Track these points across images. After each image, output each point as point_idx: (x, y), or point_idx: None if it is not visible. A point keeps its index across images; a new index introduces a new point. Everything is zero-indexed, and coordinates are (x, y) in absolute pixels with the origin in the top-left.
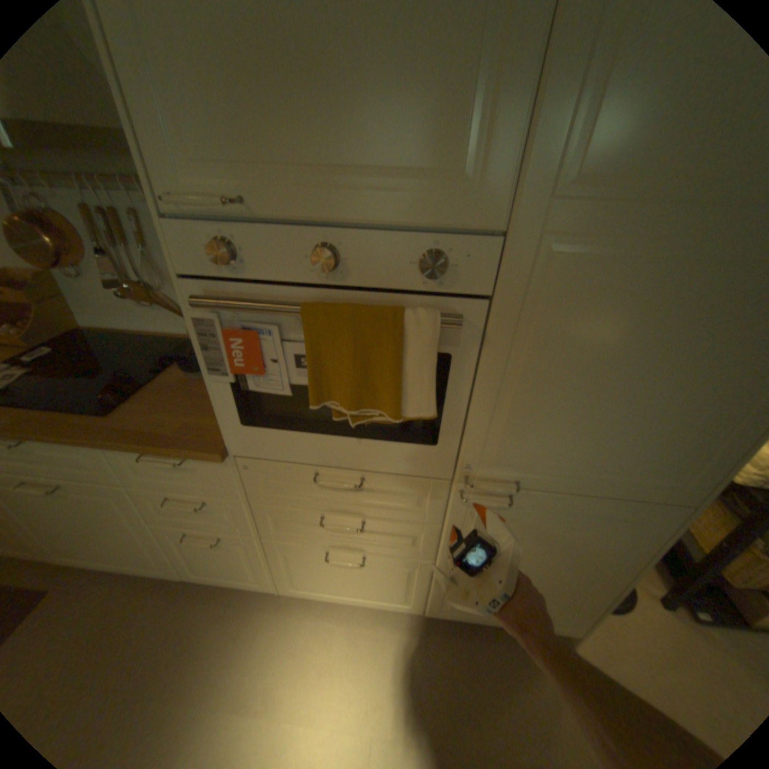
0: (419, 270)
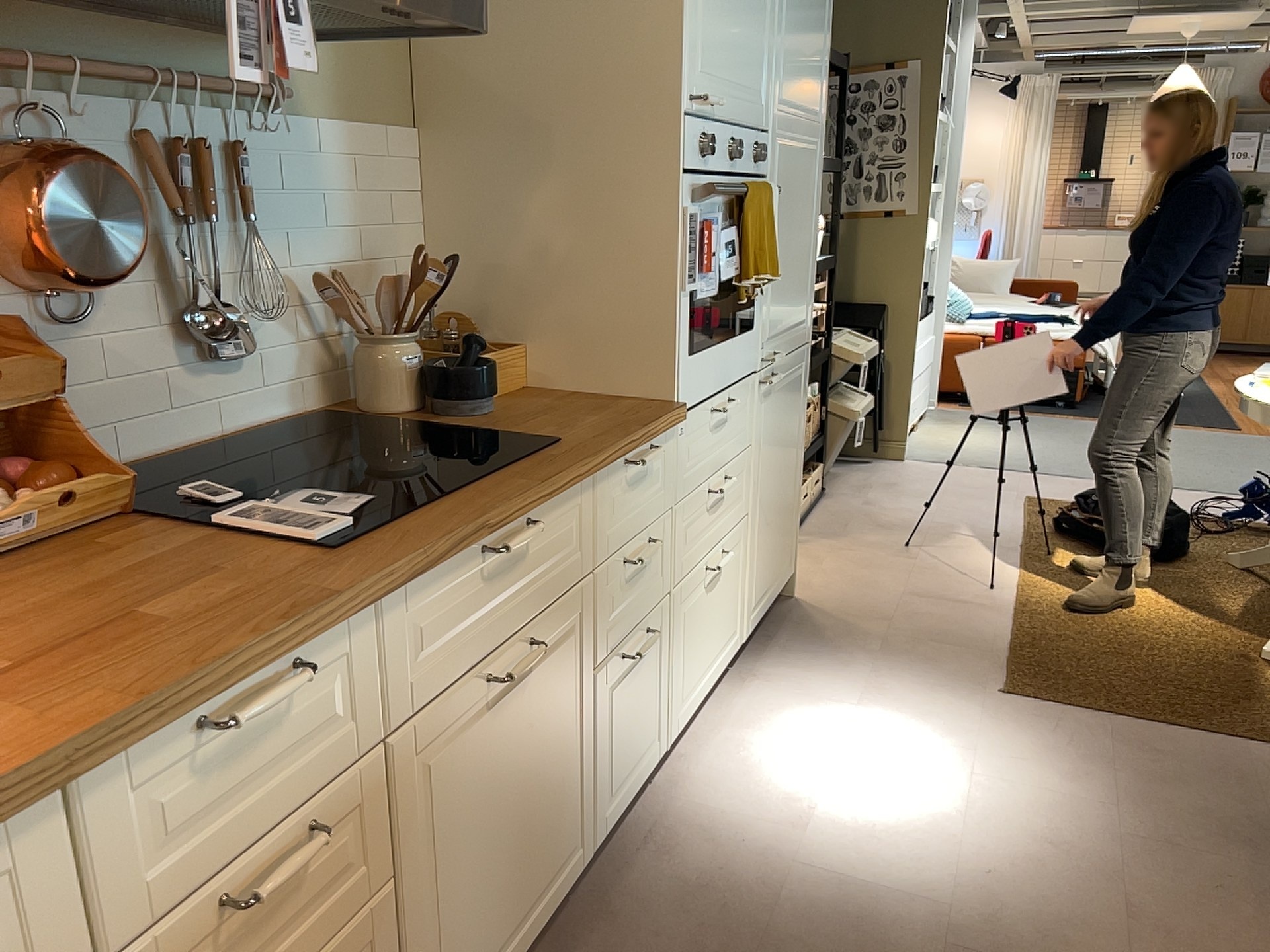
0: (755, 160)
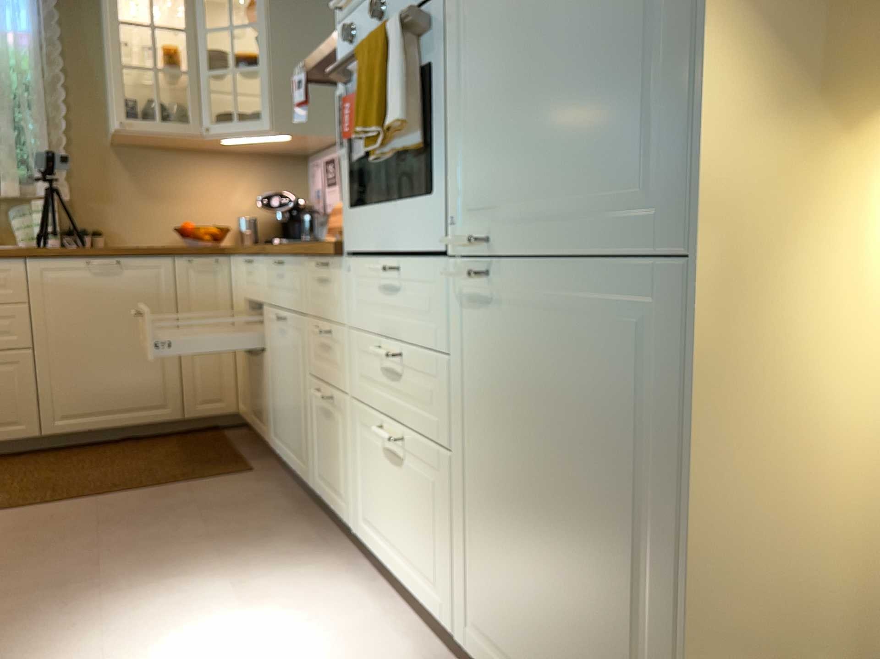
0: None
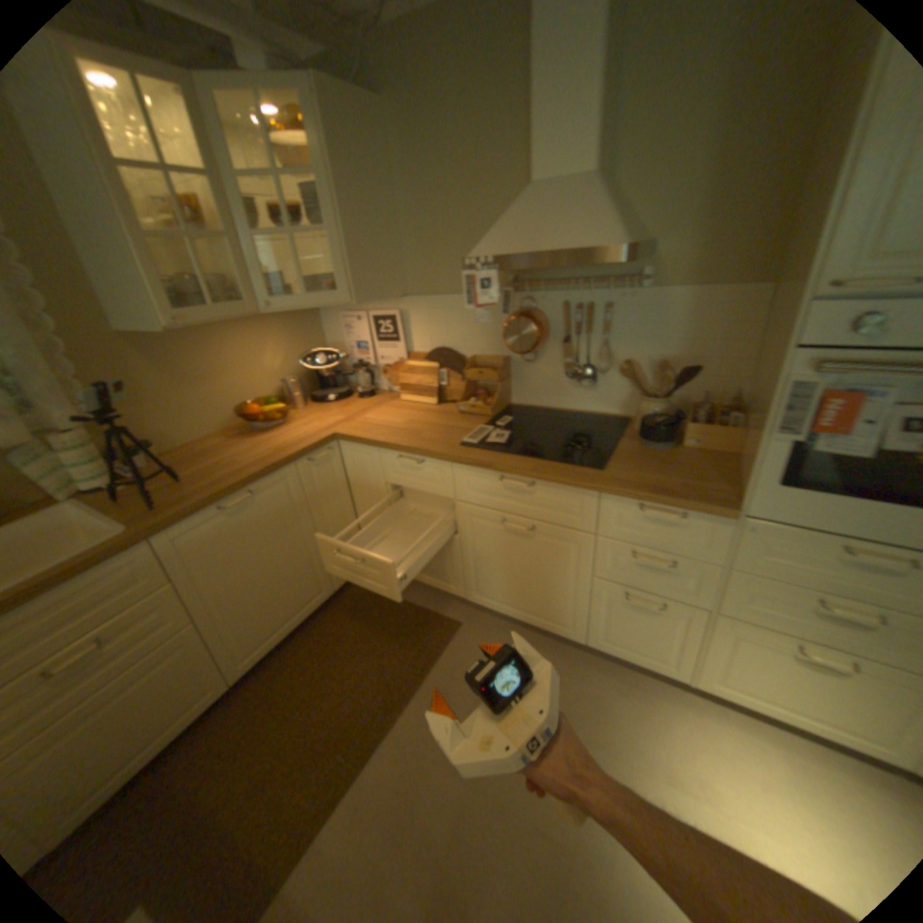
0: None
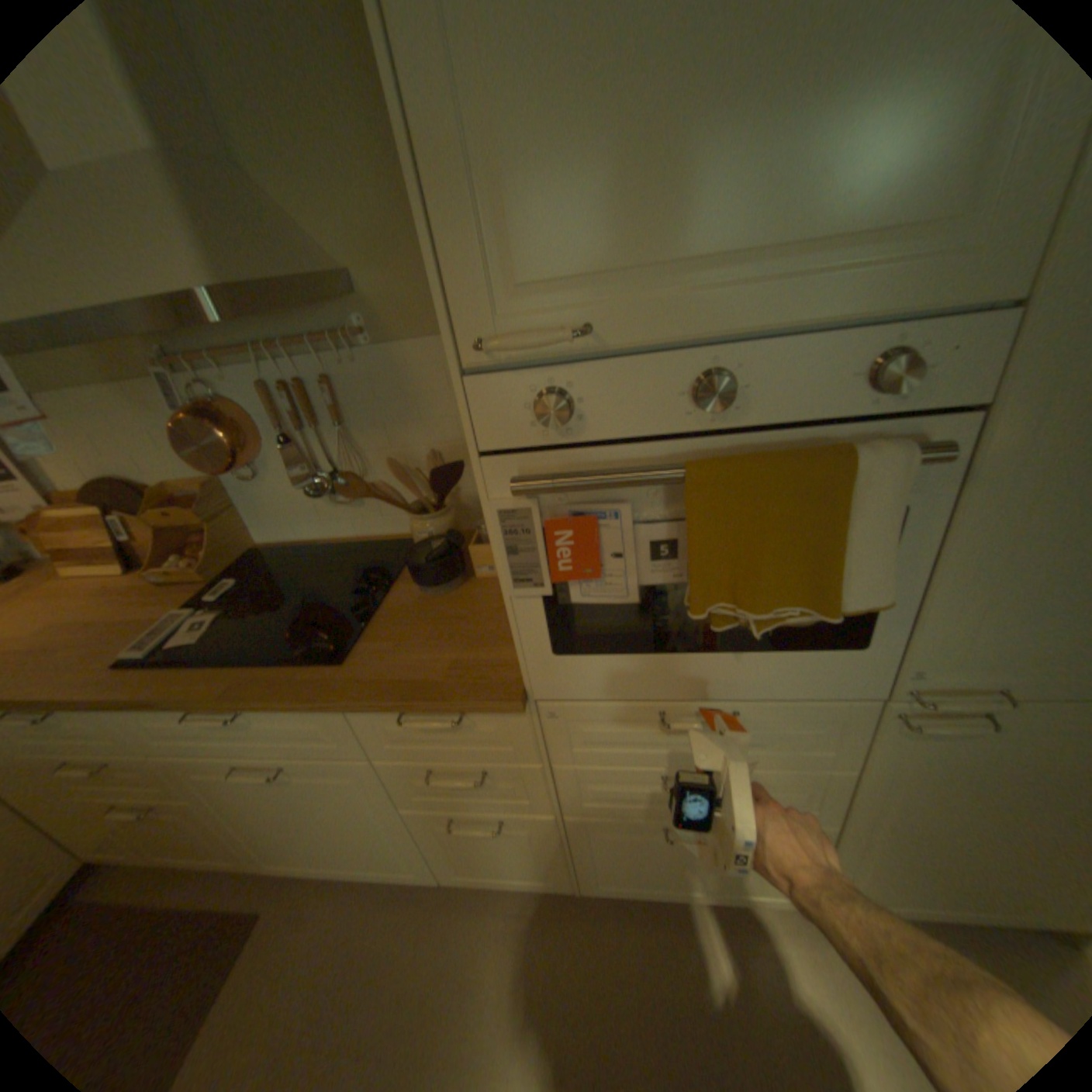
0: (872, 383)
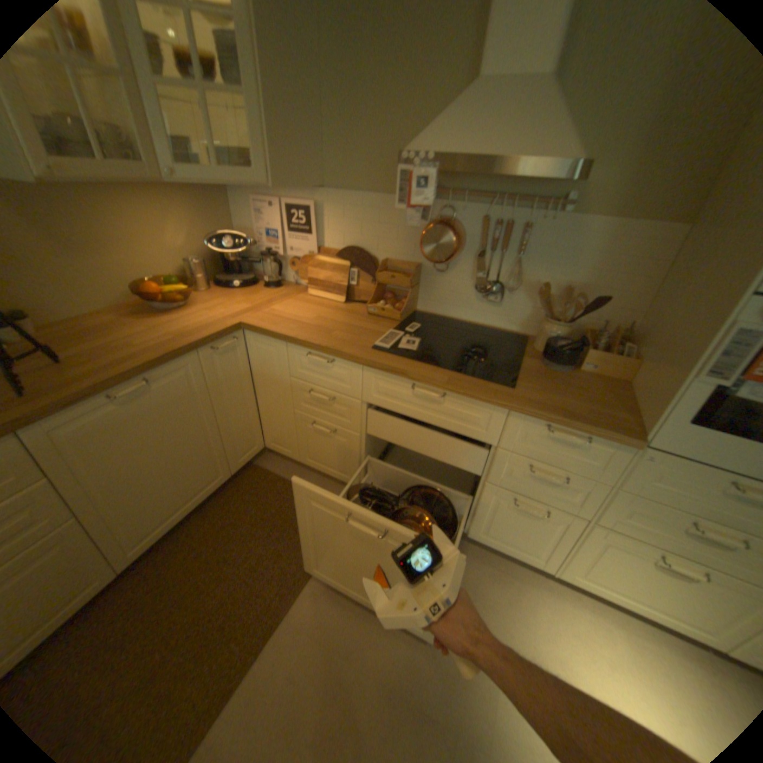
0: None
